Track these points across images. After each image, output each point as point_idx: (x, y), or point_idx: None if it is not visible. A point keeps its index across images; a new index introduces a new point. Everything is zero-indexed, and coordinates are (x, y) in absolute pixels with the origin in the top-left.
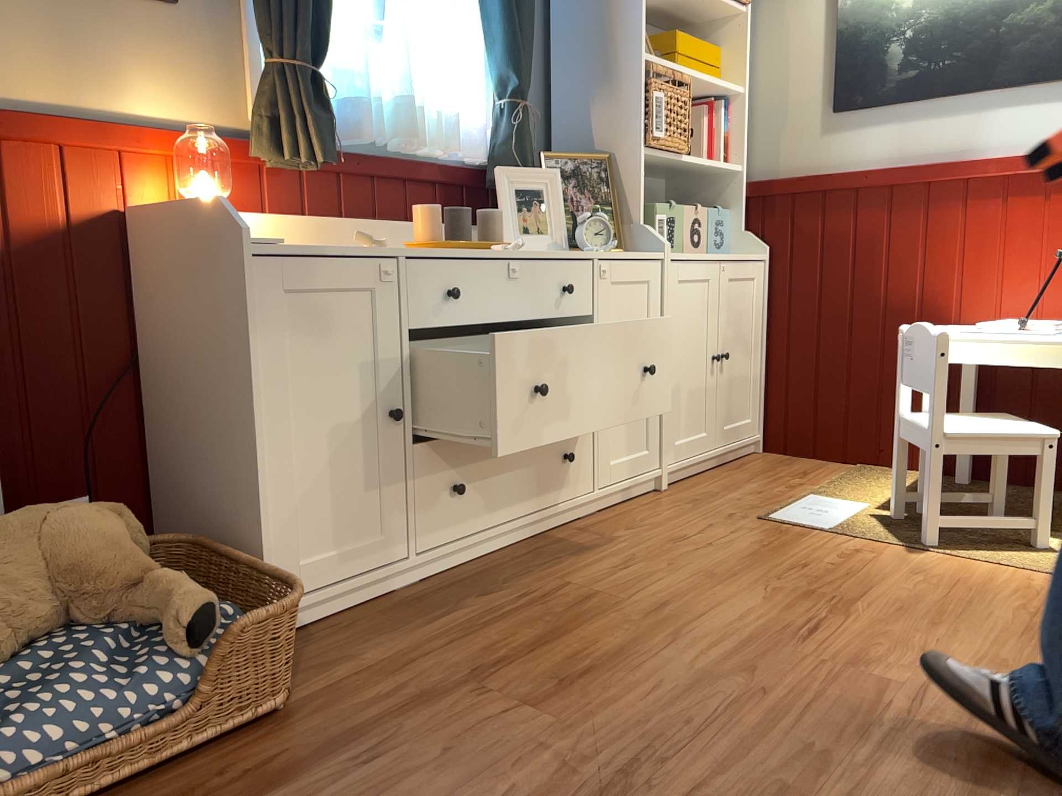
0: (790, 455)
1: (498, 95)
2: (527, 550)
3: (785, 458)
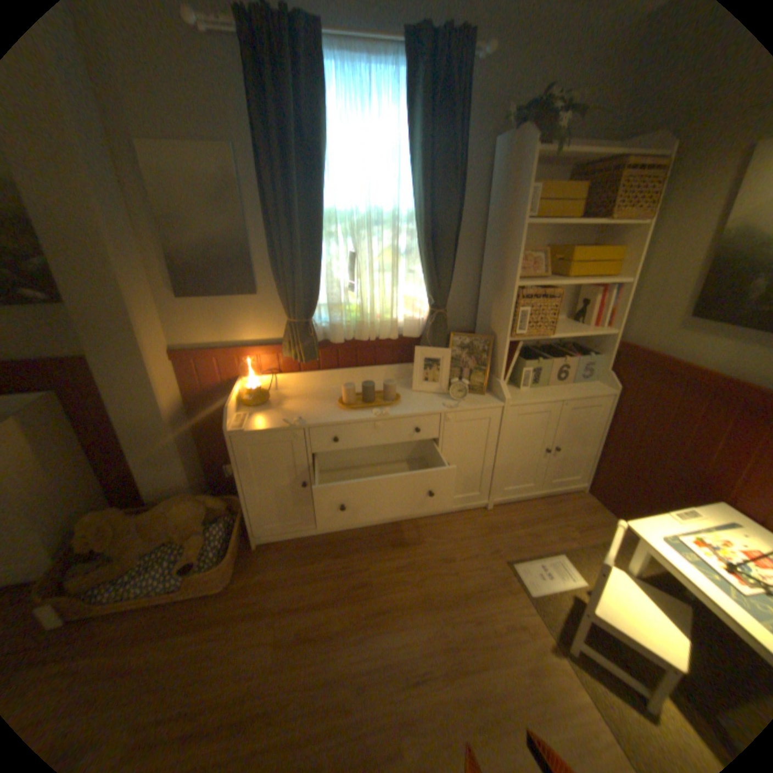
0: (601, 505)
1: (428, 304)
2: (381, 532)
3: (595, 507)
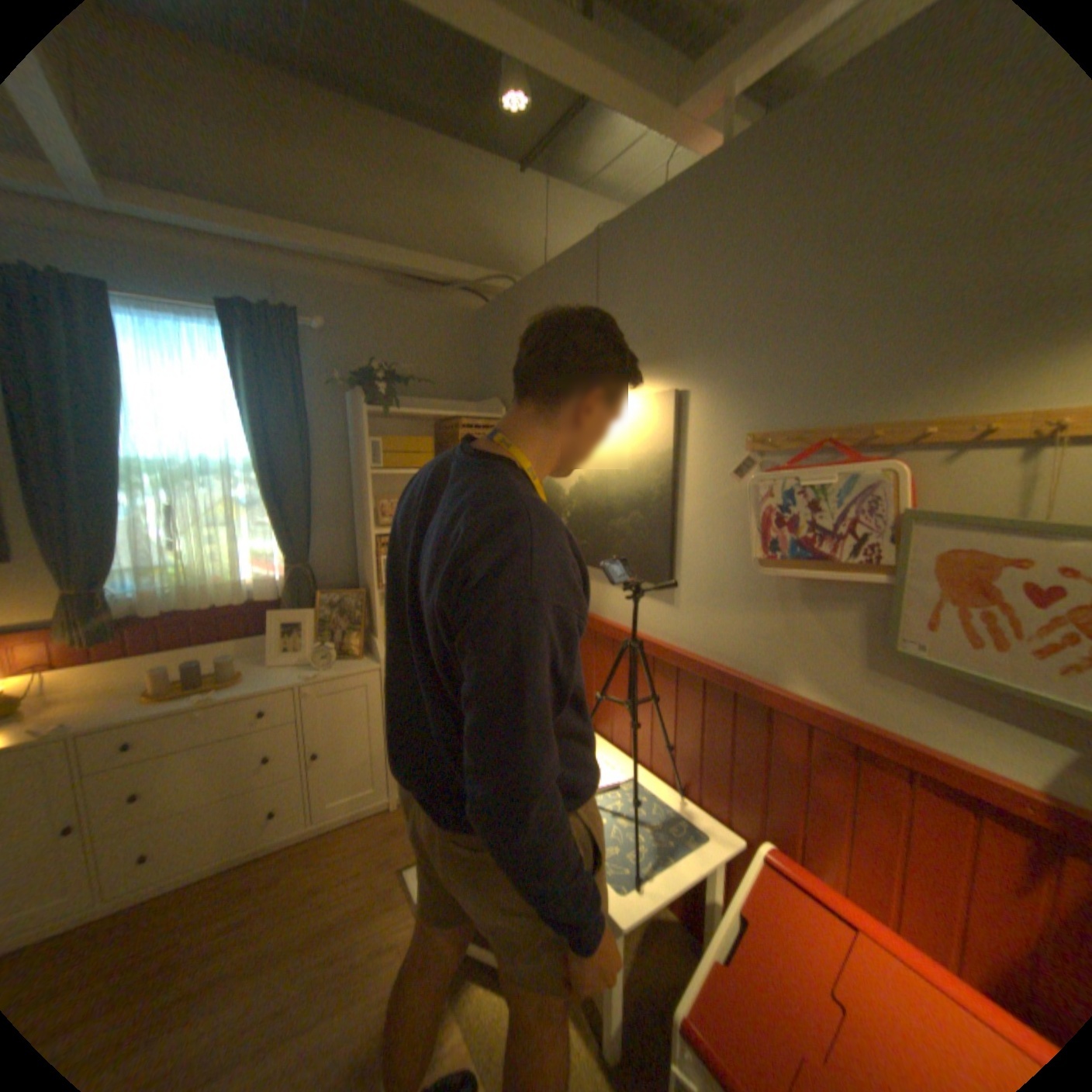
0: None
1: (284, 561)
2: (219, 884)
3: None
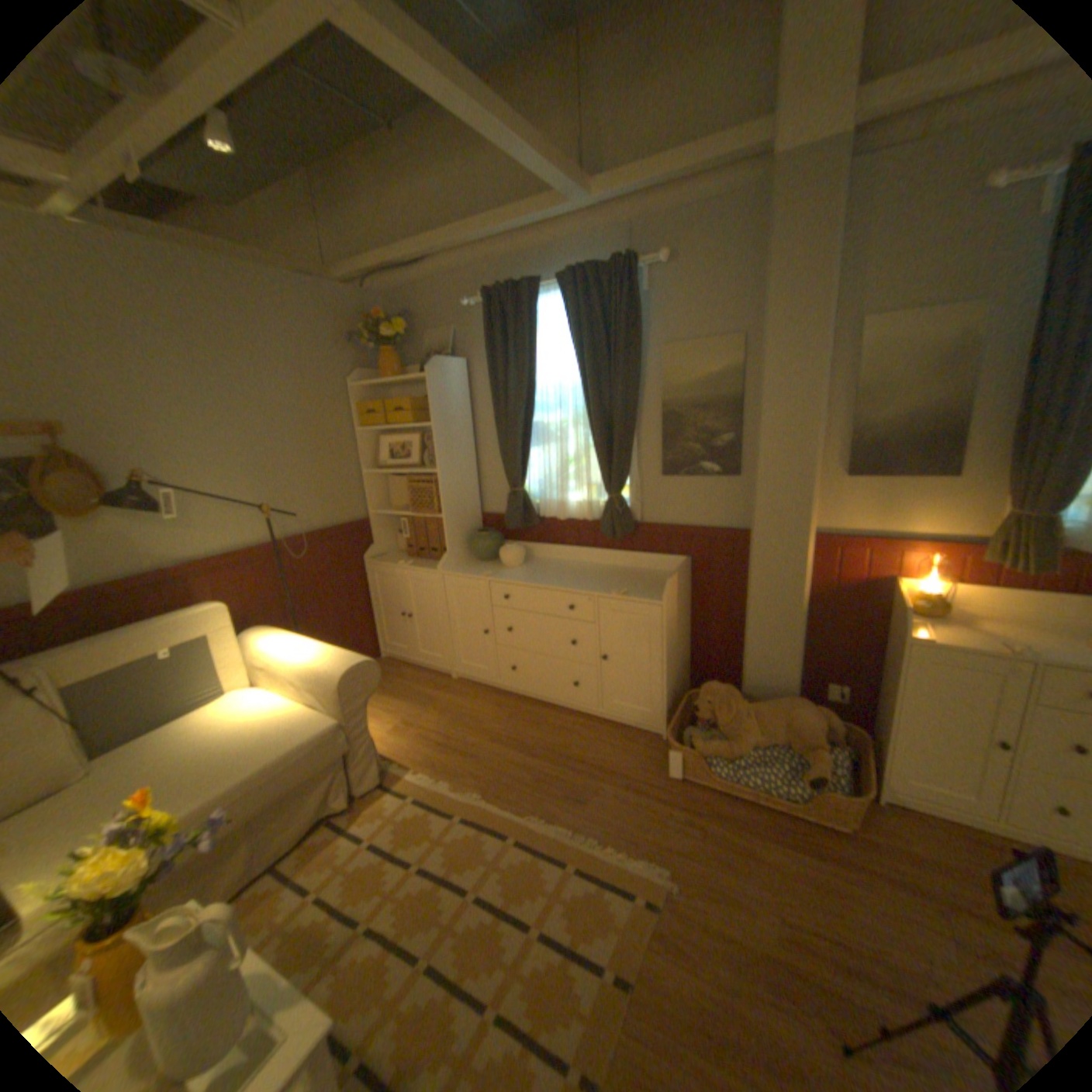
0: None
1: None
2: None
3: None
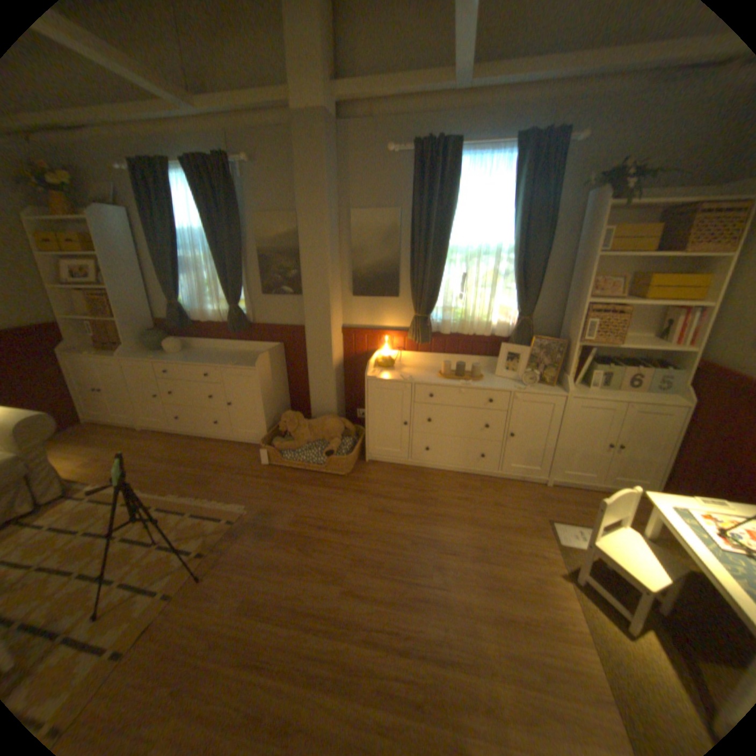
0: None
1: (517, 313)
2: (453, 476)
3: None
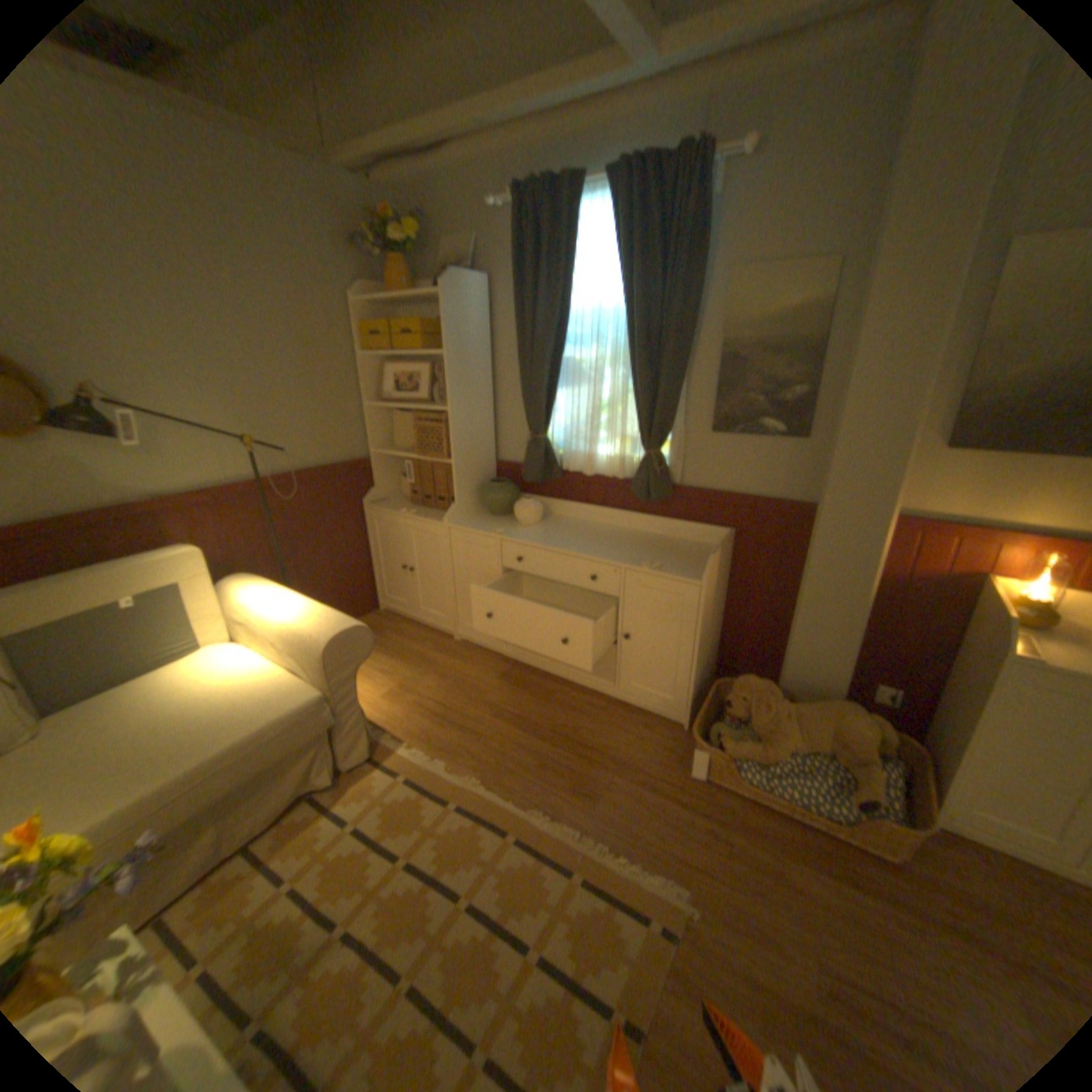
0: None
1: None
2: None
3: None
